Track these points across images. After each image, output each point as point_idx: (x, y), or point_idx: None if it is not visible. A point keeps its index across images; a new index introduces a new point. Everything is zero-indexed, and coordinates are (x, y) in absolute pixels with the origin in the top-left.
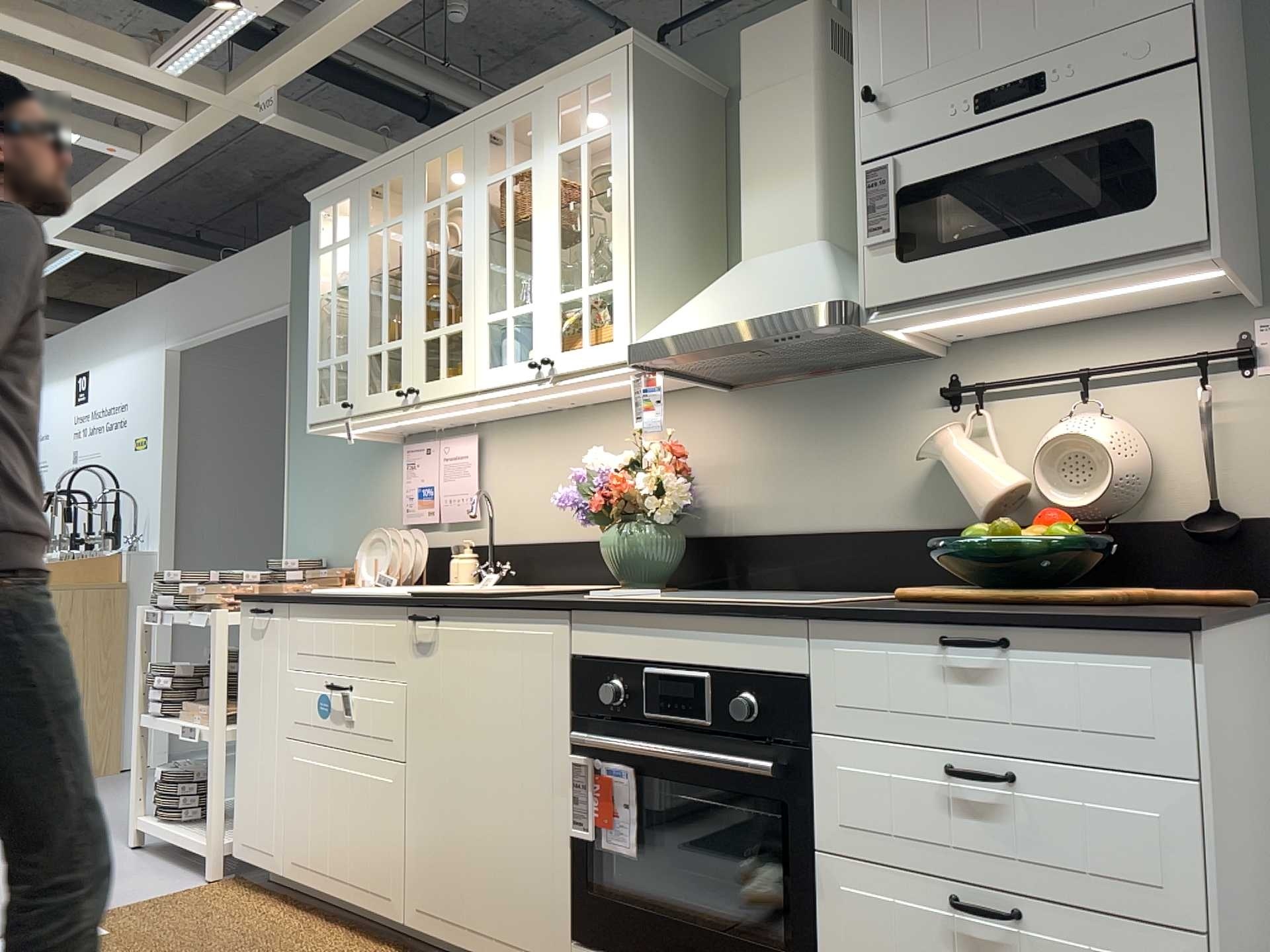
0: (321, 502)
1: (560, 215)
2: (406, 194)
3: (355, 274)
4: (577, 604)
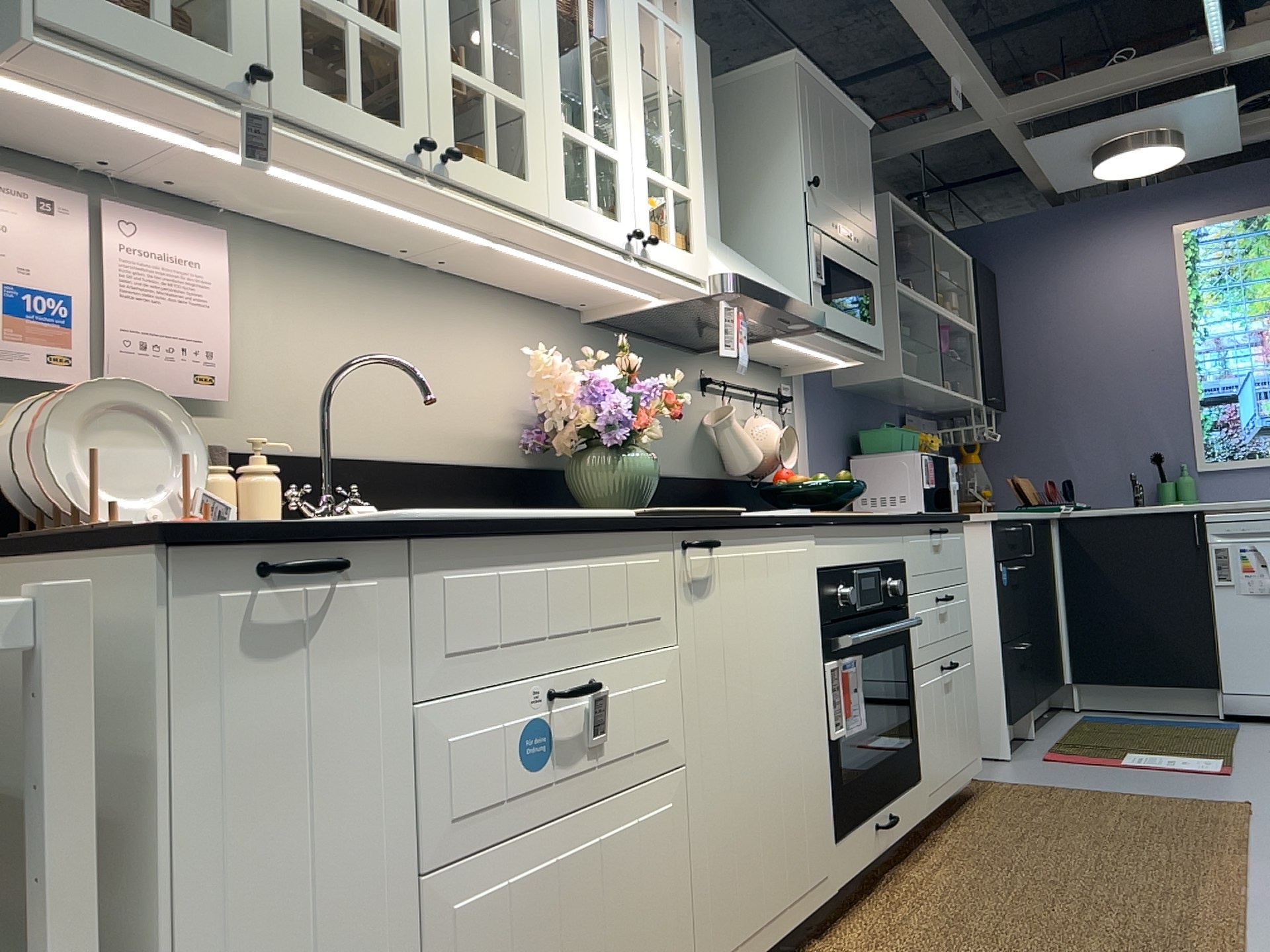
0: None
1: (642, 73)
2: None
3: None
4: (826, 518)
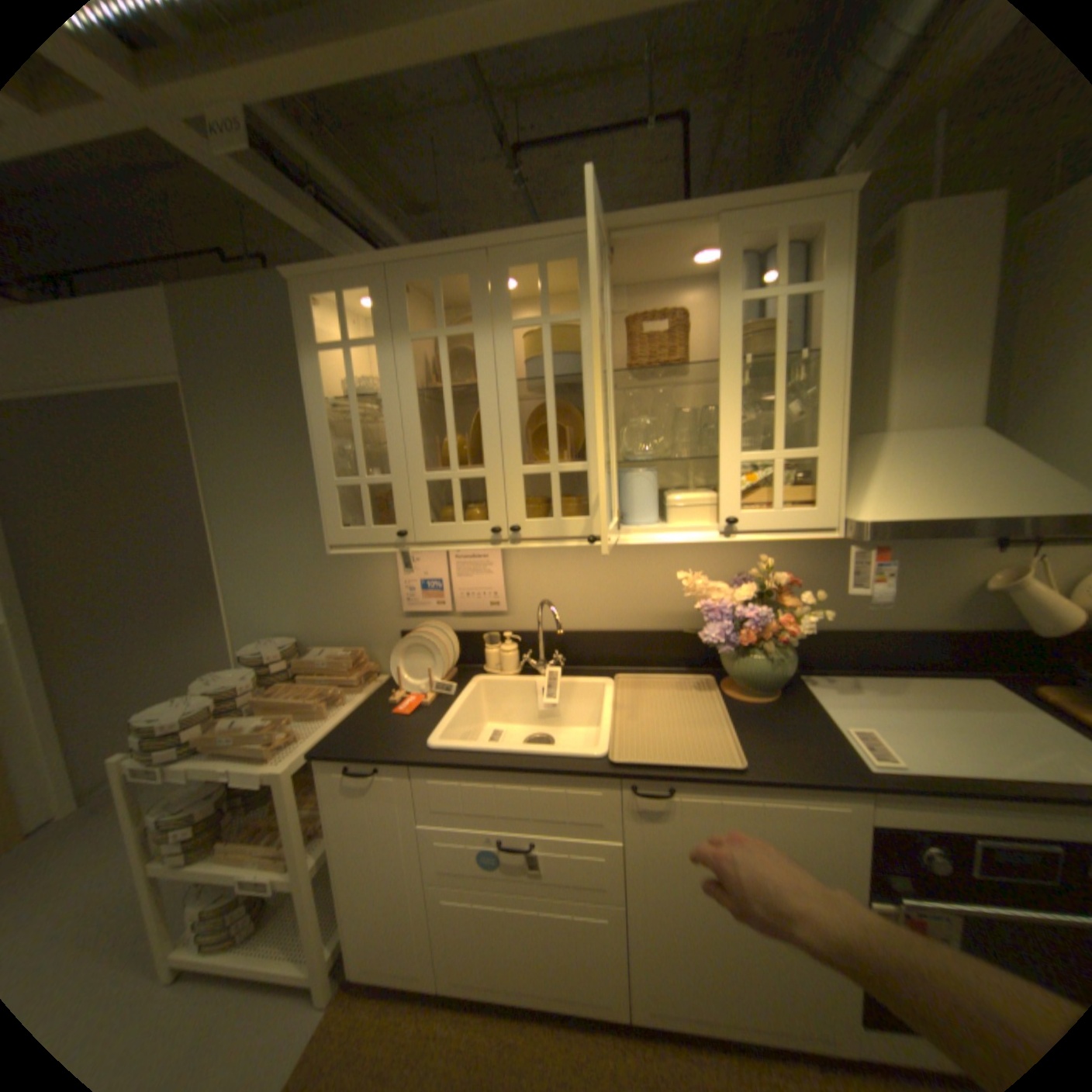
0: (275, 586)
1: (742, 368)
2: (477, 300)
3: (391, 385)
4: (896, 791)
